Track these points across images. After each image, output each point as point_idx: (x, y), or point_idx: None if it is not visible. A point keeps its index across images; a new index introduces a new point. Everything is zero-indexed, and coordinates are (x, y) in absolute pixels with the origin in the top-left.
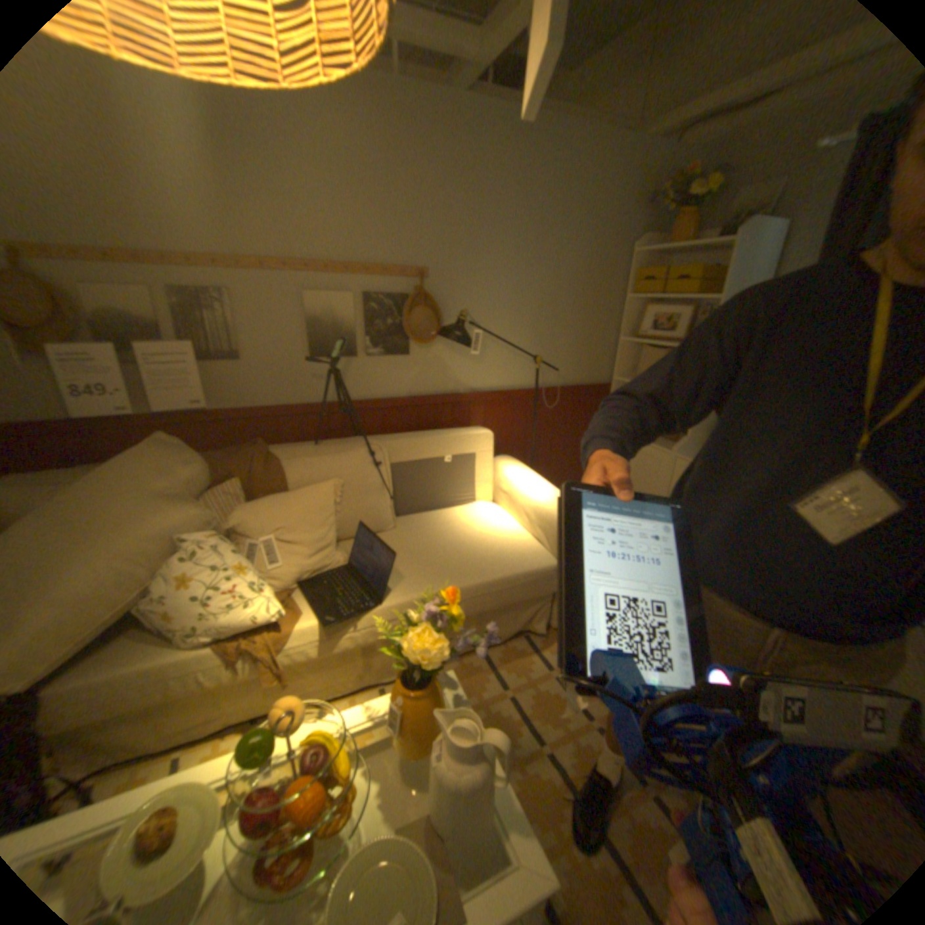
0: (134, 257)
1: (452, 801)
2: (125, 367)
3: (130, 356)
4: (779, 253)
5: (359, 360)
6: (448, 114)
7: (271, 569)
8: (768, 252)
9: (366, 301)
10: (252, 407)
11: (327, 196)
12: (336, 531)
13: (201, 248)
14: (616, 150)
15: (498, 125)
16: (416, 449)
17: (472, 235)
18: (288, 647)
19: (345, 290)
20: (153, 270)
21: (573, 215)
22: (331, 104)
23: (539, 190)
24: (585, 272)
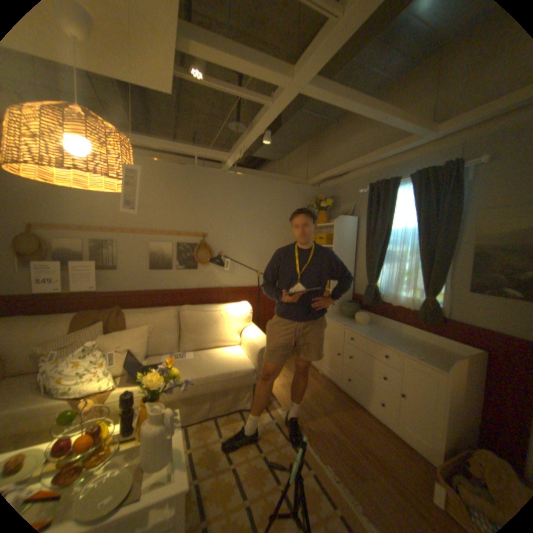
0: (77, 229)
1: (145, 445)
2: (62, 273)
3: (65, 268)
4: (355, 229)
5: (172, 271)
6: (215, 179)
7: (105, 365)
8: (350, 228)
9: (177, 246)
10: (117, 292)
11: (163, 207)
12: (146, 352)
13: (106, 226)
14: (289, 190)
15: (237, 182)
16: (191, 311)
17: (226, 221)
18: (104, 404)
19: (167, 242)
20: (83, 234)
21: (272, 213)
22: (167, 176)
23: (256, 204)
24: (281, 235)
